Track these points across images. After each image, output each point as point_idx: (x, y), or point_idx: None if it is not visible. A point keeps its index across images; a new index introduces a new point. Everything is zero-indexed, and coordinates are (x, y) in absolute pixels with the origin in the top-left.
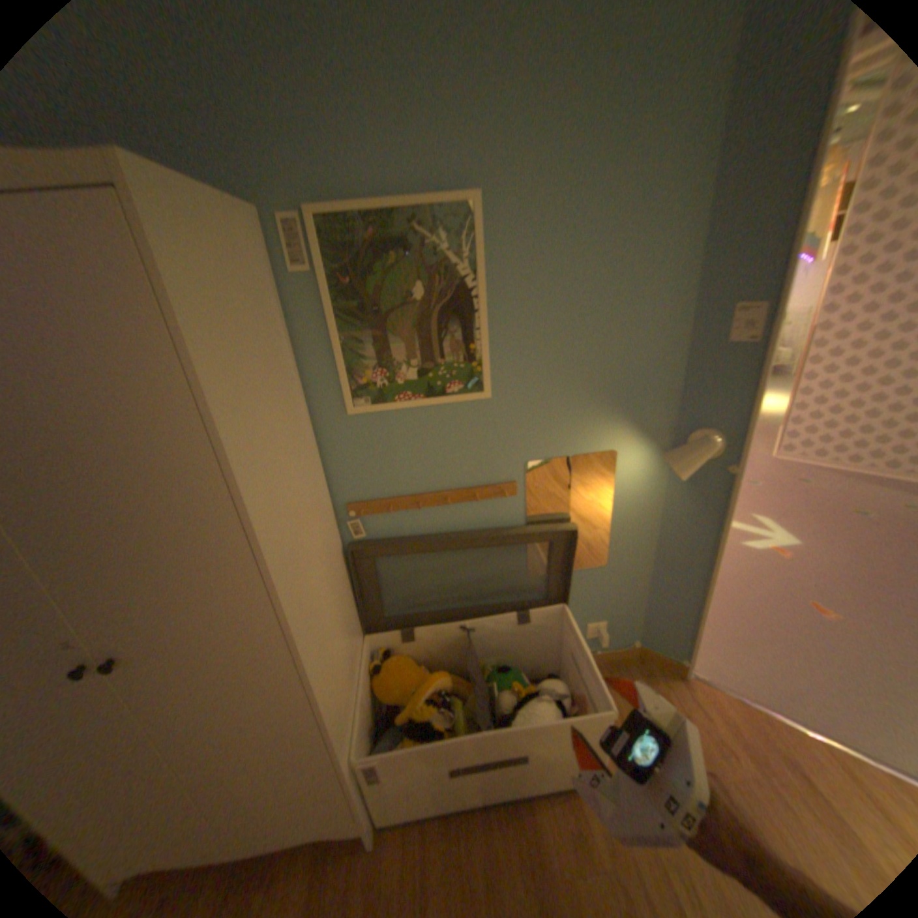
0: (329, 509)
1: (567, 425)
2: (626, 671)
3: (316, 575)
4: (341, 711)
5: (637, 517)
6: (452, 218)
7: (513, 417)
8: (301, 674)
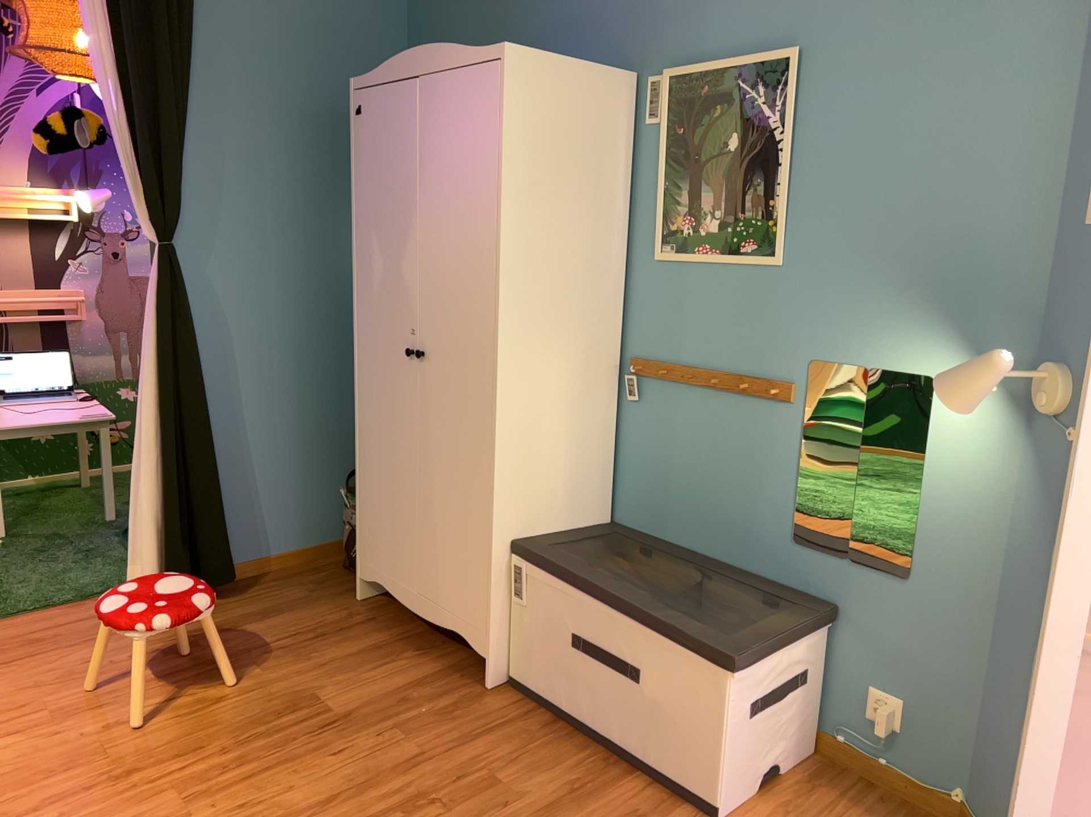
0: (609, 347)
1: (865, 322)
2: (906, 814)
3: (550, 369)
4: (518, 506)
5: (962, 508)
6: (769, 77)
7: (801, 296)
8: (491, 409)
